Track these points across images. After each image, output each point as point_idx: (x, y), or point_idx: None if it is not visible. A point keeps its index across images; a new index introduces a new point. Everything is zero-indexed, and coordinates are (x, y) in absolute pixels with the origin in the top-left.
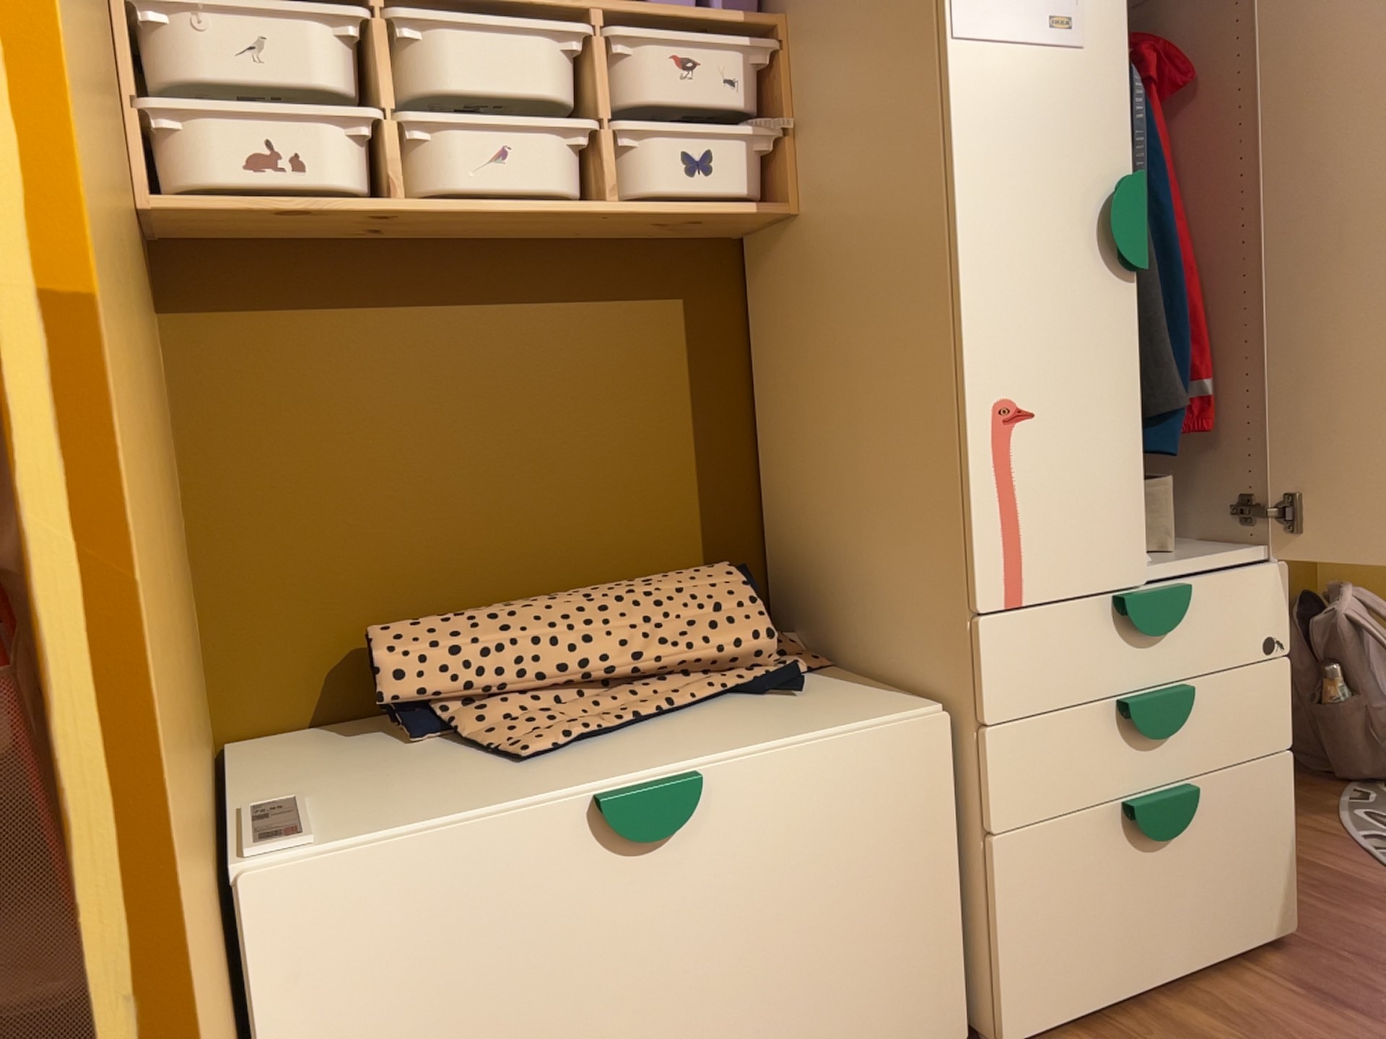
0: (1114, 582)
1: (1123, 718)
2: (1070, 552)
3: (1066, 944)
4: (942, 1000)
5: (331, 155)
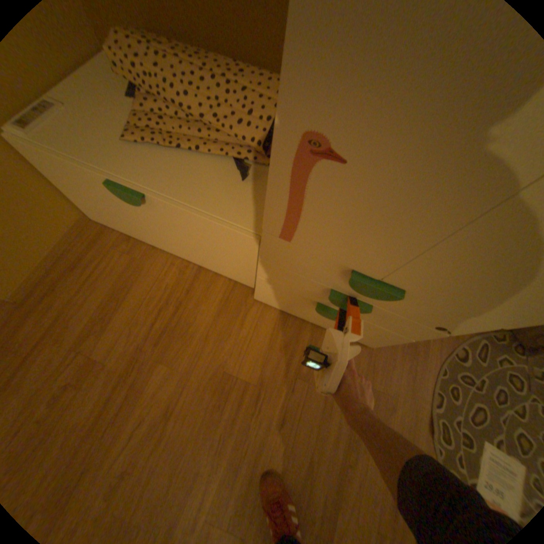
0: (355, 267)
1: (328, 293)
2: (332, 243)
3: (279, 302)
4: (246, 280)
5: None
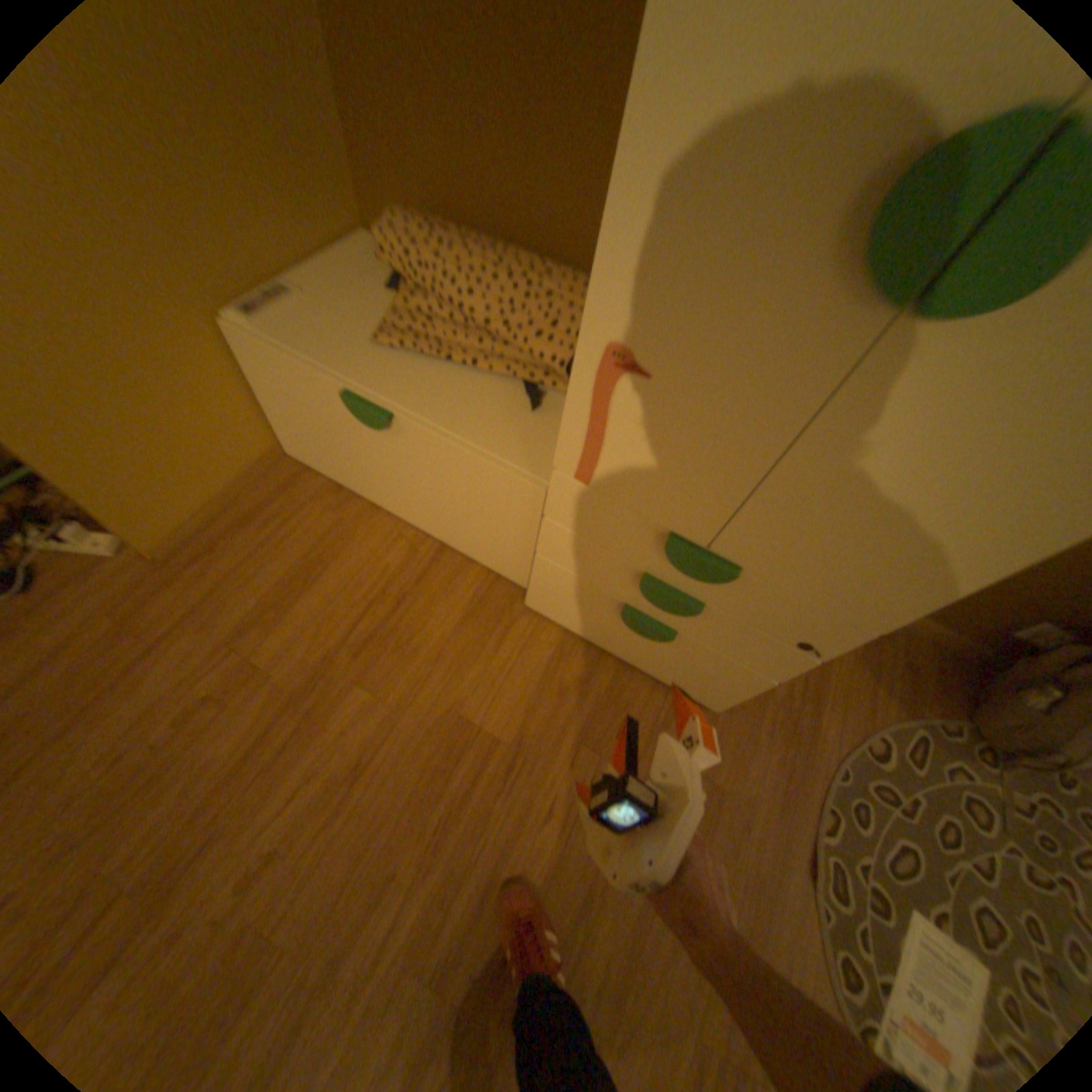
0: (671, 527)
1: (639, 581)
2: (640, 487)
3: (566, 609)
4: (516, 571)
5: None
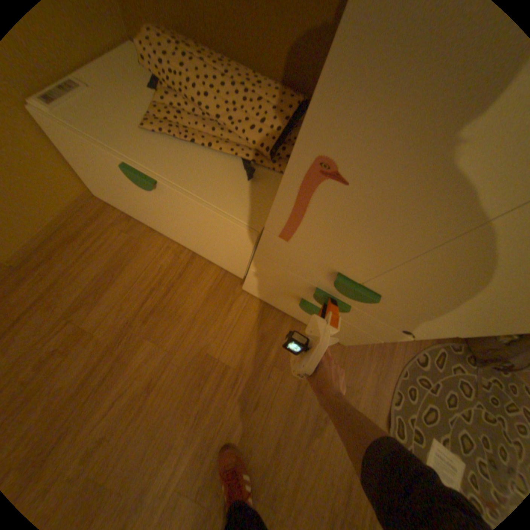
0: (341, 270)
1: (313, 291)
2: (325, 247)
3: (266, 294)
4: (237, 270)
5: None
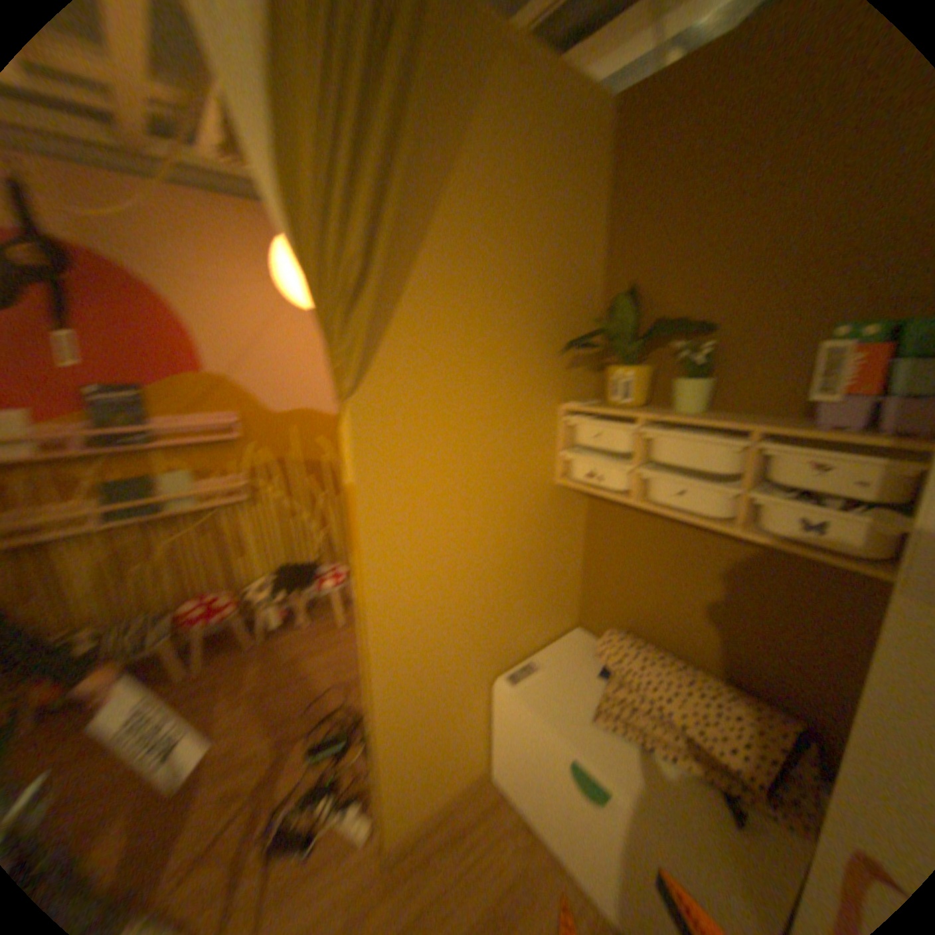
0: None
1: None
2: None
3: None
4: None
5: (613, 476)
